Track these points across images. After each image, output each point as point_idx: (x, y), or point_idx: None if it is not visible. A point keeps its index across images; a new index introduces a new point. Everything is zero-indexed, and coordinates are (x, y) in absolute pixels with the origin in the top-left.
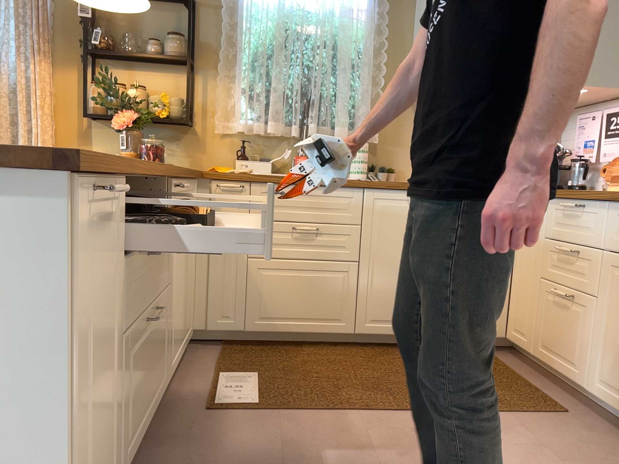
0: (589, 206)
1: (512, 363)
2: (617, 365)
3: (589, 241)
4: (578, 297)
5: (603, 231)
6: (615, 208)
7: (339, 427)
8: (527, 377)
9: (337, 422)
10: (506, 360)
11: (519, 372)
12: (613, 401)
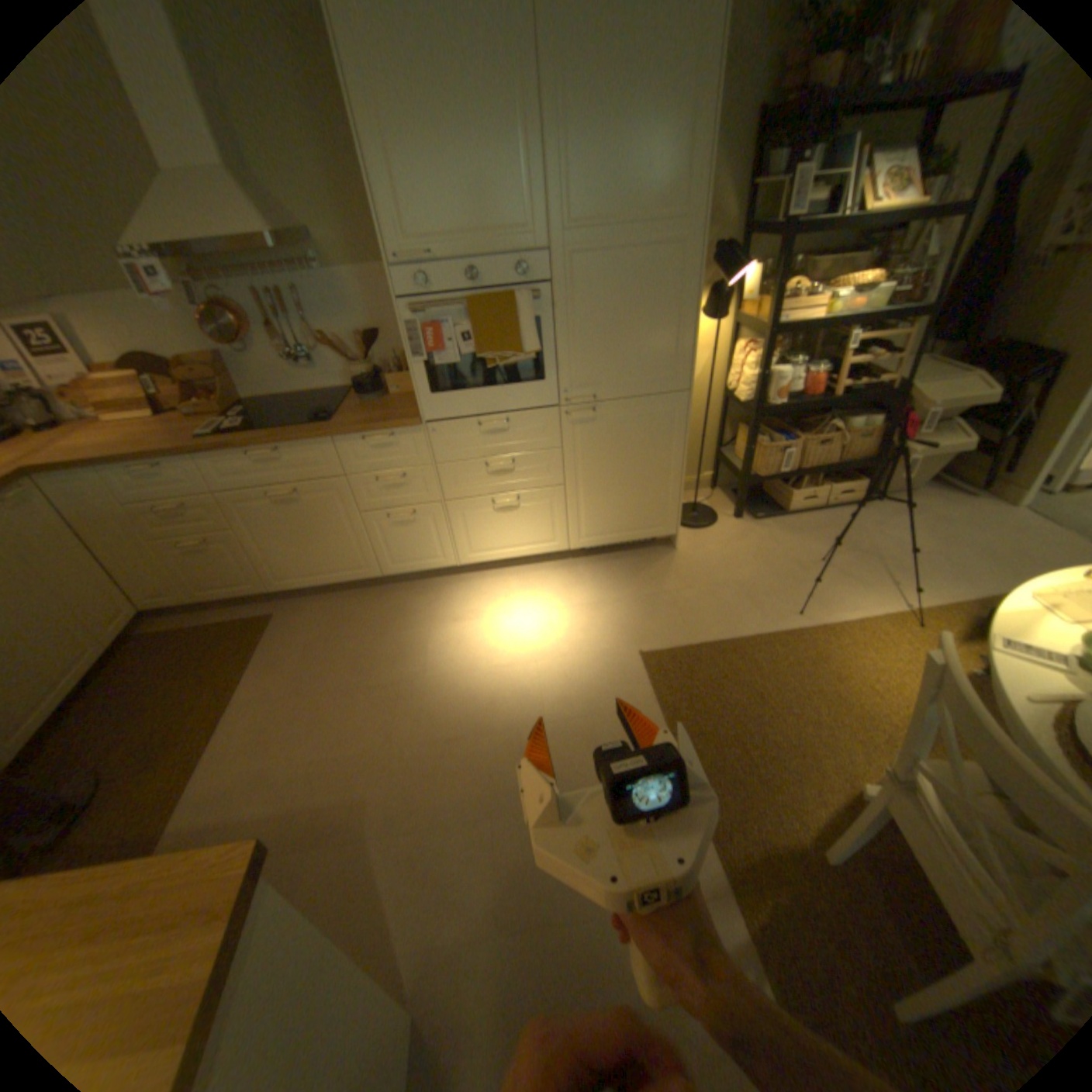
0: (161, 464)
1: (171, 625)
2: (280, 564)
3: (185, 493)
4: (207, 538)
5: (197, 480)
6: (198, 459)
7: (207, 802)
8: (200, 623)
9: (197, 806)
10: (160, 628)
11: (190, 626)
12: (292, 586)
